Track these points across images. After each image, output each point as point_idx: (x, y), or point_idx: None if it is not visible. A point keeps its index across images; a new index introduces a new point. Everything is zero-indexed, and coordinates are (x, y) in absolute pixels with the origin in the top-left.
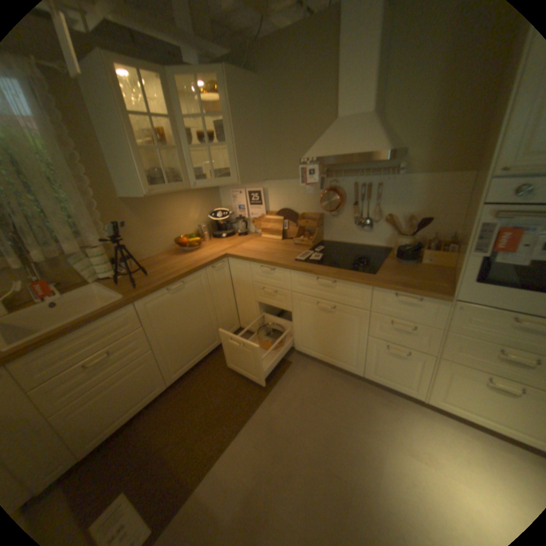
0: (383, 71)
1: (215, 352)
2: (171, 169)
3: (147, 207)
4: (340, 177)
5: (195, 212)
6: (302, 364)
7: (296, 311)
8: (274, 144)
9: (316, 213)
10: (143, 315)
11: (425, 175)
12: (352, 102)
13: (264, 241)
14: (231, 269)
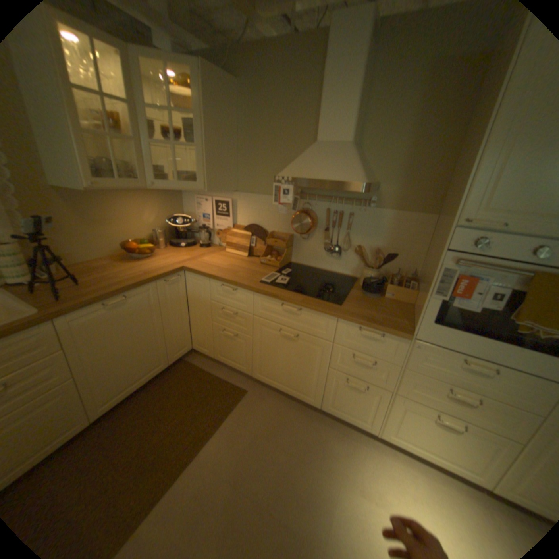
0: (364, 105)
1: (160, 377)
2: (126, 163)
3: (90, 201)
4: (314, 201)
5: (152, 214)
6: (259, 393)
7: (256, 336)
8: (249, 155)
9: (286, 234)
10: (67, 335)
11: (394, 212)
12: (333, 128)
13: (229, 256)
14: (188, 284)
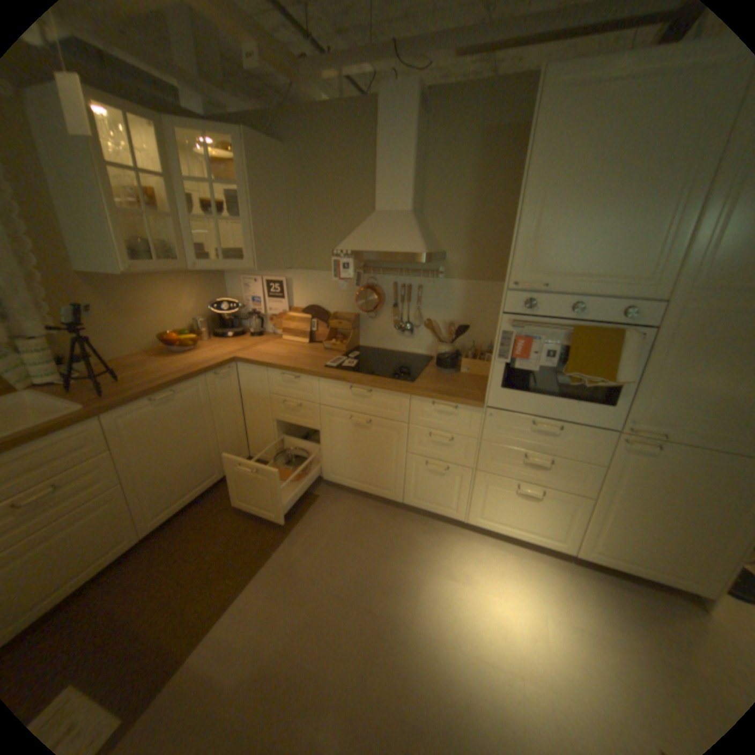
0: (421, 172)
1: (213, 490)
2: (162, 242)
3: (119, 287)
4: (379, 274)
5: (190, 300)
6: (333, 497)
7: (325, 429)
8: (302, 227)
9: (351, 313)
10: (113, 434)
11: (463, 282)
12: (390, 198)
13: (286, 344)
14: (241, 378)
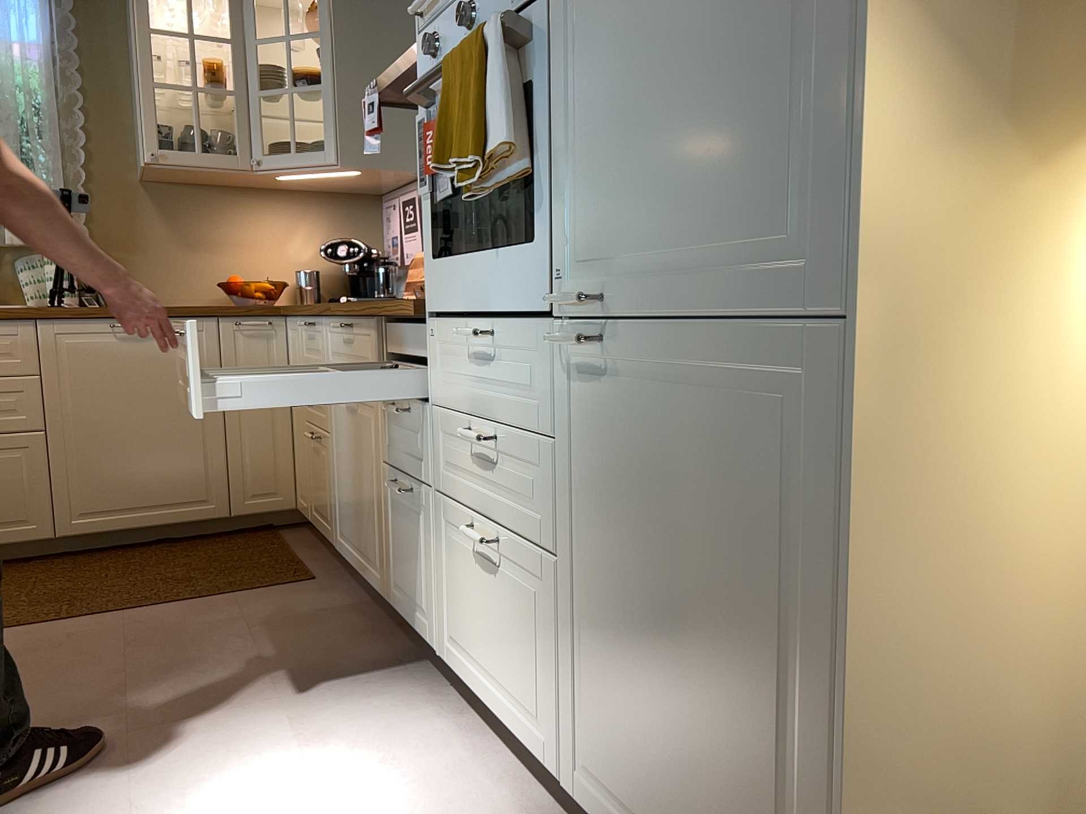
0: None
1: (211, 537)
2: (226, 131)
3: (194, 207)
4: None
5: (307, 243)
6: (332, 586)
7: (331, 427)
8: None
9: None
10: (48, 353)
11: None
12: None
13: None
14: (288, 345)
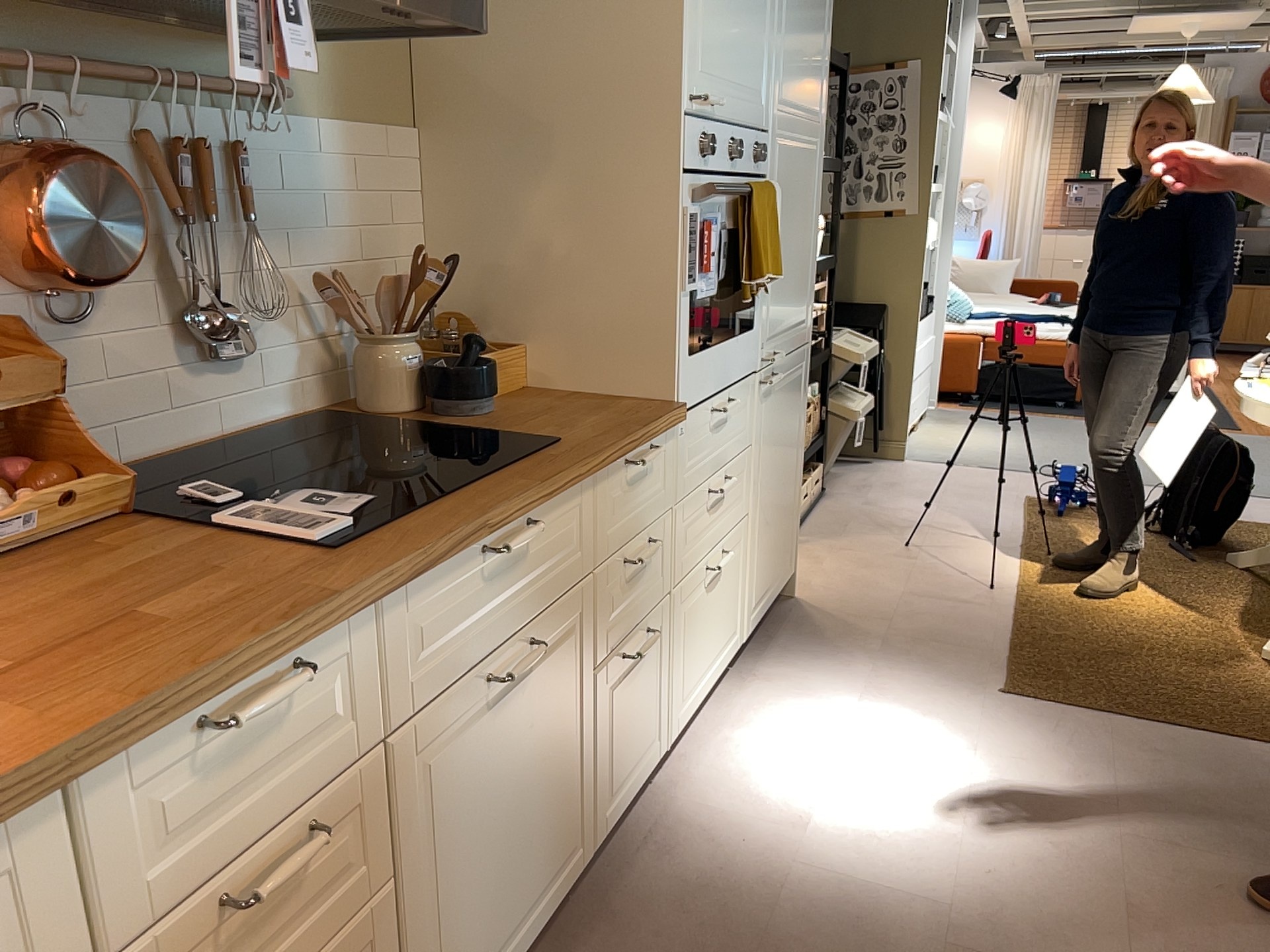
0: None
1: None
2: None
3: None
4: (57, 93)
5: None
6: None
7: (407, 843)
8: None
9: None
10: None
11: (341, 129)
12: None
13: None
14: None
